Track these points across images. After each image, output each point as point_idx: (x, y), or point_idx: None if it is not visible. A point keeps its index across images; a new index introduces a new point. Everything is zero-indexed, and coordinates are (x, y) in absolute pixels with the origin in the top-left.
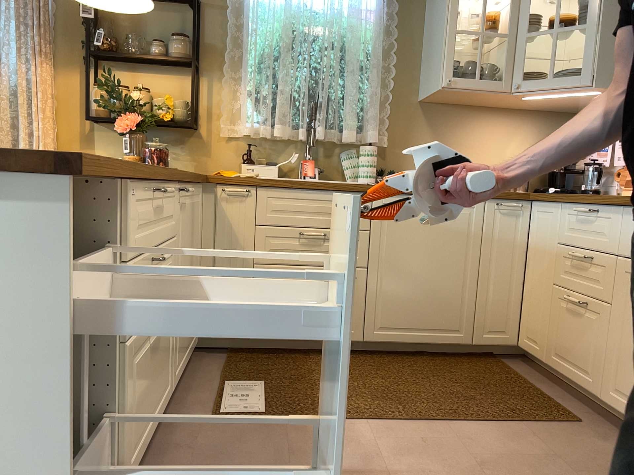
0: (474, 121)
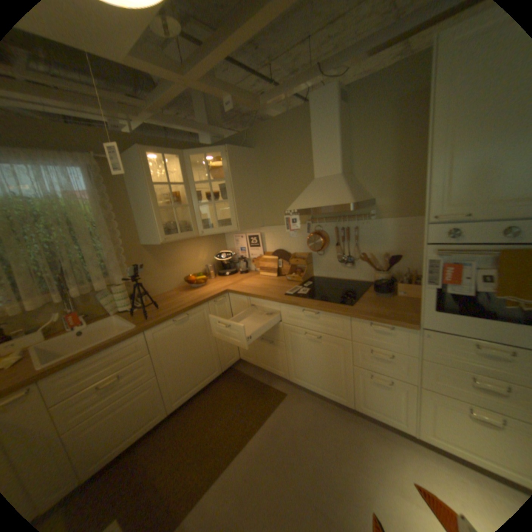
0: (176, 248)
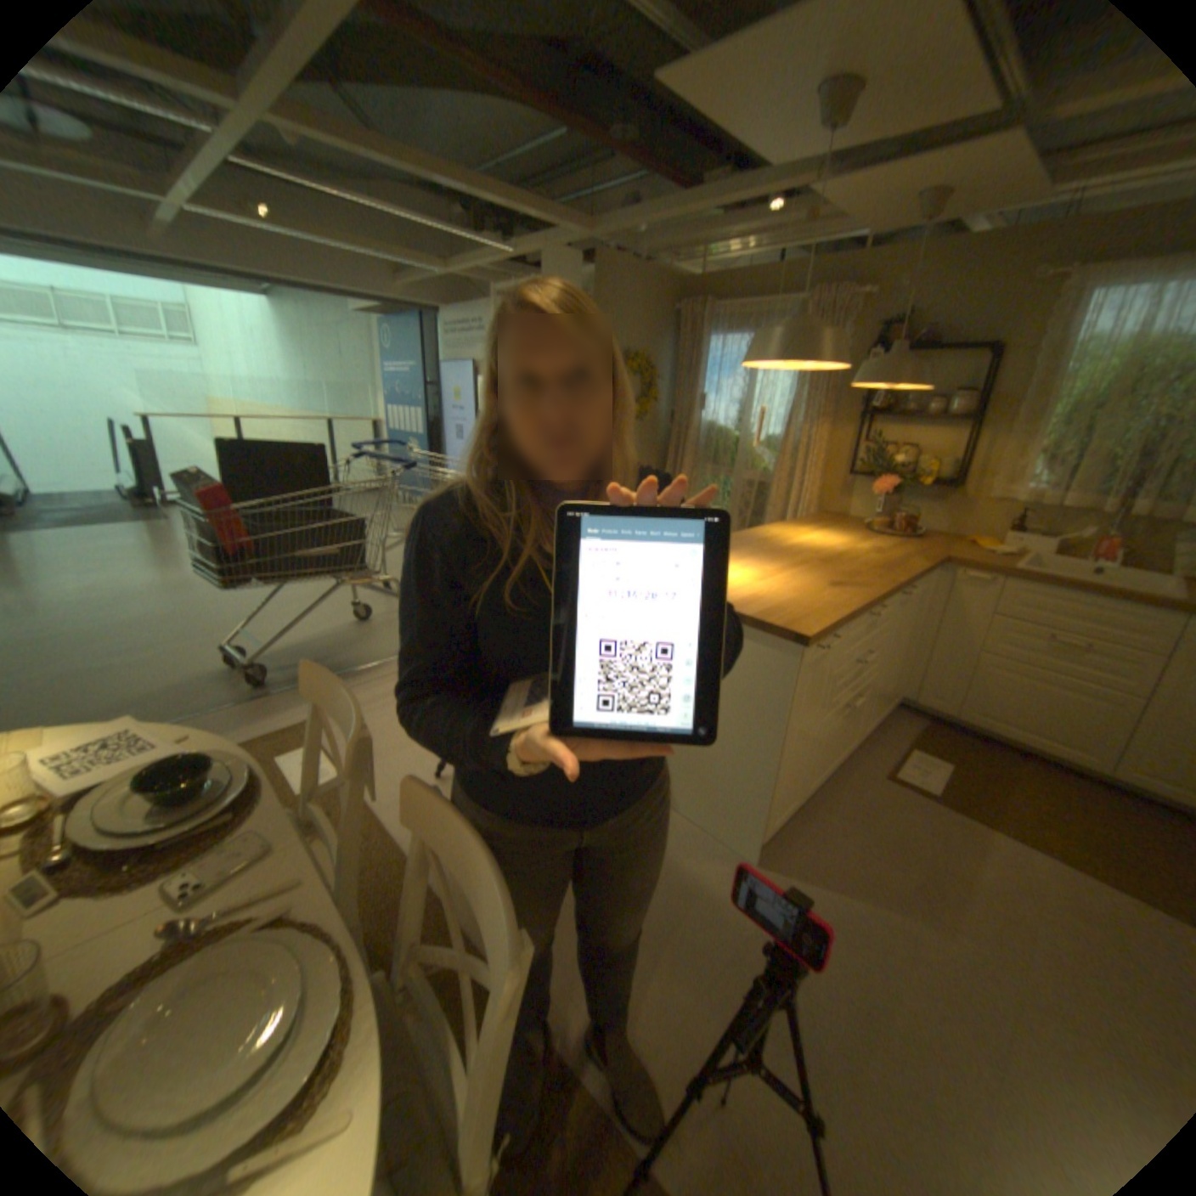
0: None
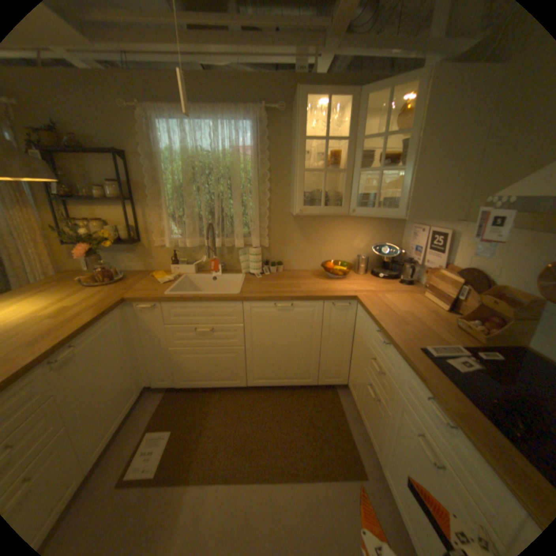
0: (330, 224)
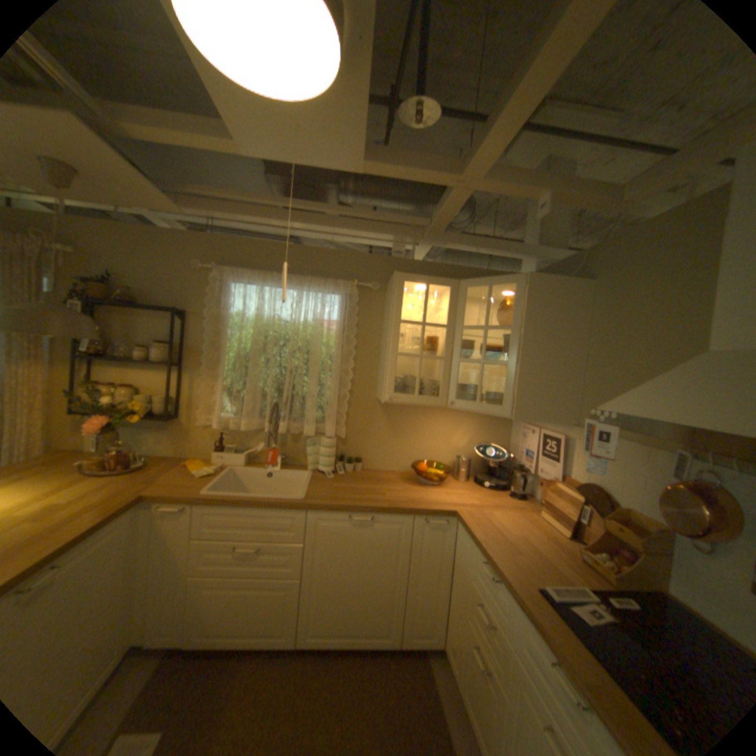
0: (424, 415)
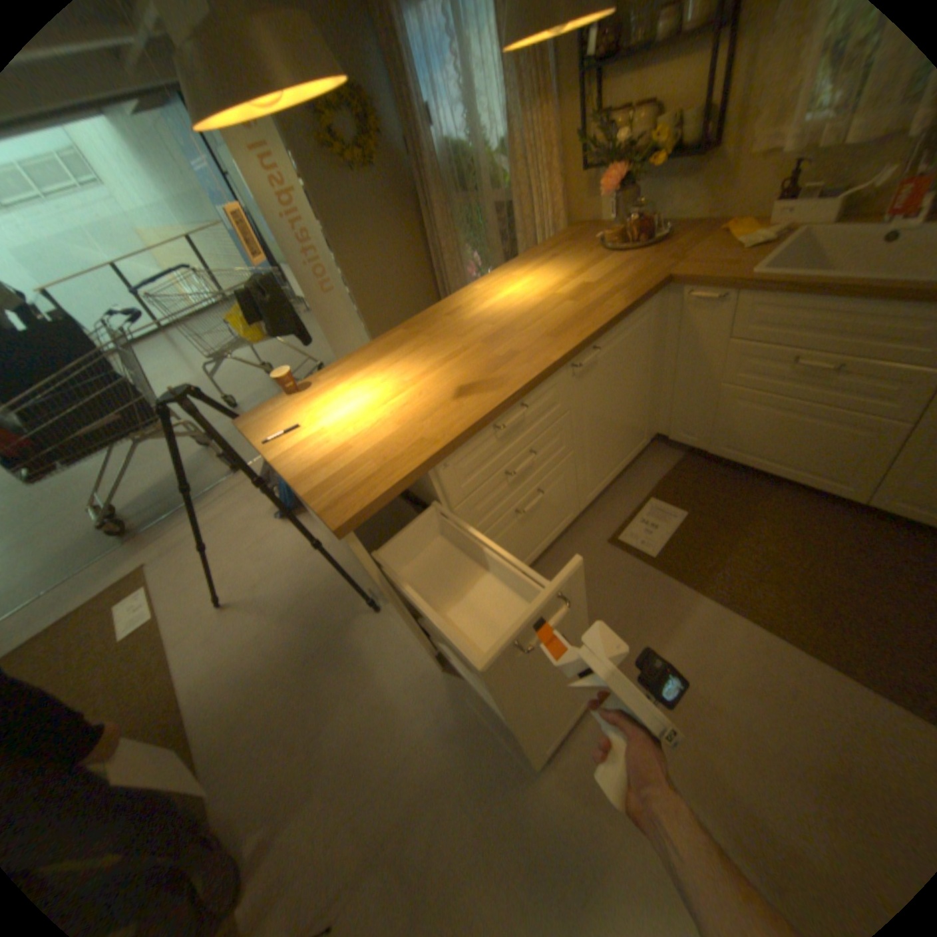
0: None
